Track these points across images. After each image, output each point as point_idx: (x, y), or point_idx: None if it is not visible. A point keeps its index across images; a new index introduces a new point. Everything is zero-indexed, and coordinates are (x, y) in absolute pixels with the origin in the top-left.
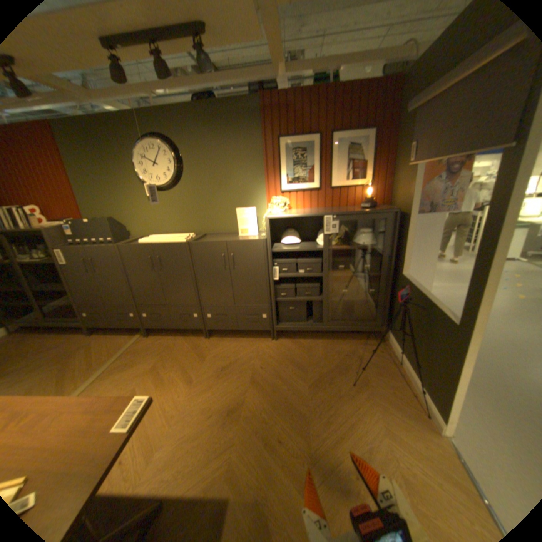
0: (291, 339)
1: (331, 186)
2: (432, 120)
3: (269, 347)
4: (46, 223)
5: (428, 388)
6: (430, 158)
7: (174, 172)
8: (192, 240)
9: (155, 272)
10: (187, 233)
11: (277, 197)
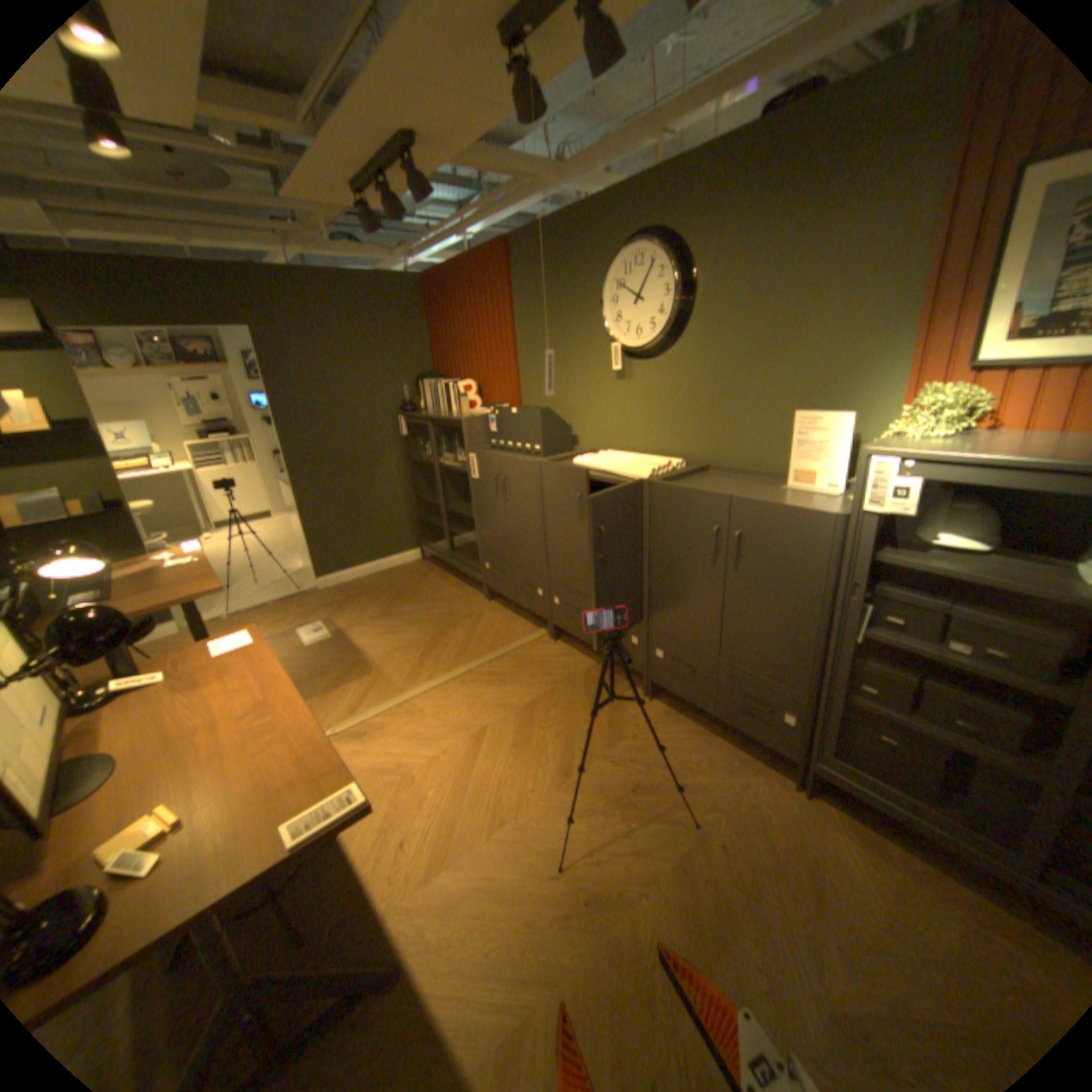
0: (862, 825)
1: None
2: None
3: (779, 806)
4: (478, 409)
5: None
6: None
7: (671, 316)
8: (665, 476)
9: (583, 528)
10: (674, 456)
11: (951, 383)
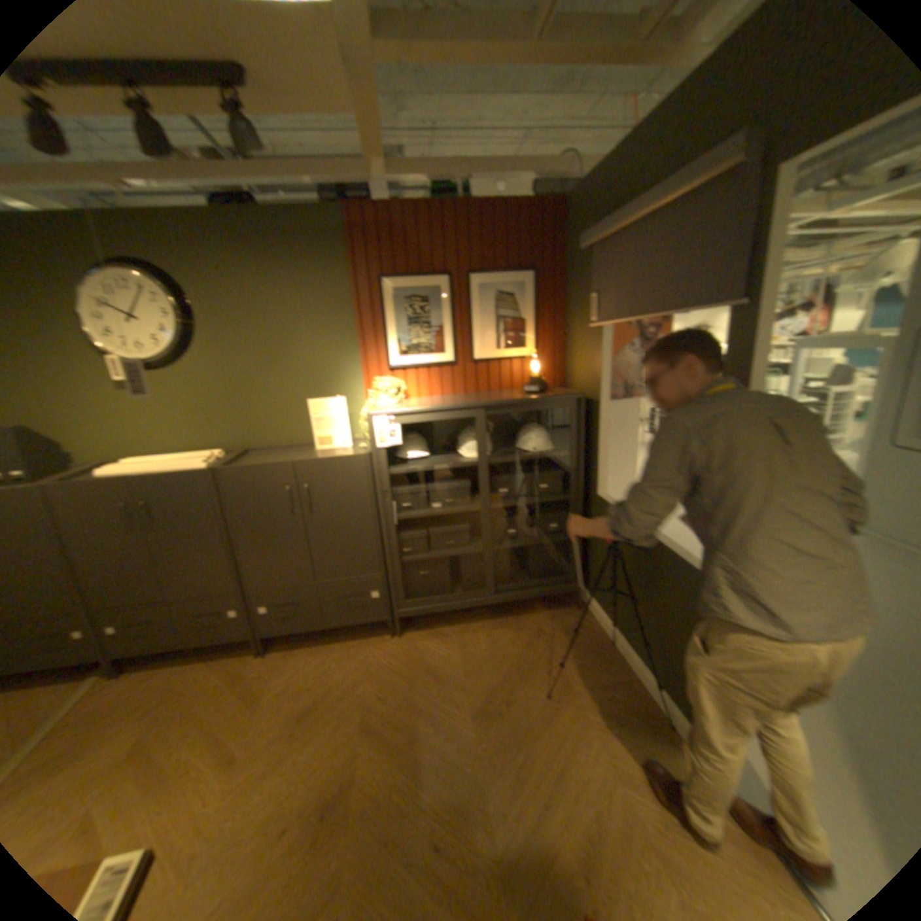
0: (426, 631)
1: (472, 359)
2: (618, 264)
3: (386, 654)
4: None
5: (661, 679)
6: (621, 318)
7: (172, 333)
8: (218, 464)
9: (132, 536)
10: (205, 449)
11: (381, 378)
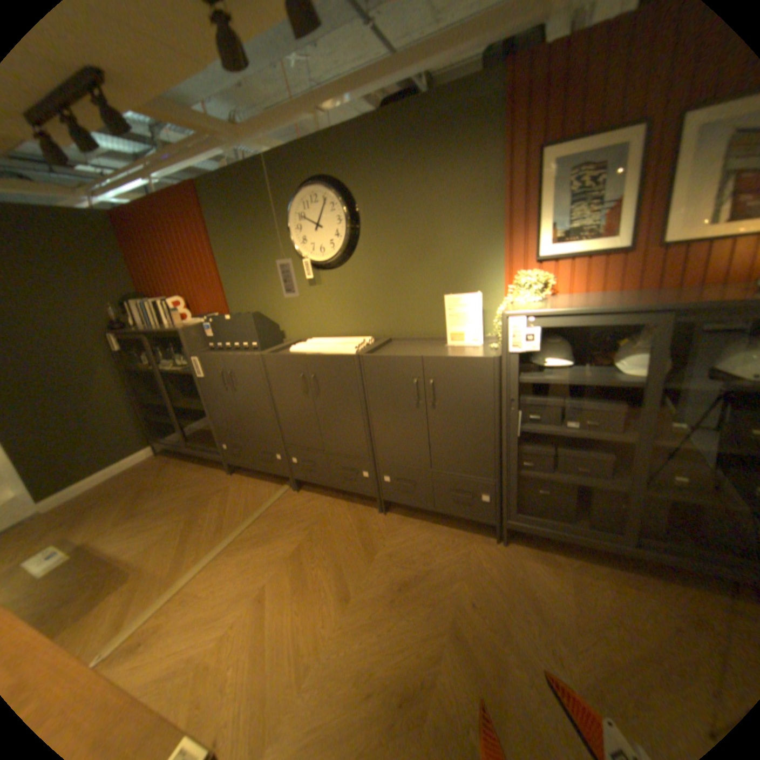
0: (538, 552)
1: (664, 241)
2: None
3: (491, 560)
4: (189, 320)
5: None
6: None
7: (345, 237)
8: (366, 351)
9: (308, 400)
10: (363, 336)
11: (527, 271)
